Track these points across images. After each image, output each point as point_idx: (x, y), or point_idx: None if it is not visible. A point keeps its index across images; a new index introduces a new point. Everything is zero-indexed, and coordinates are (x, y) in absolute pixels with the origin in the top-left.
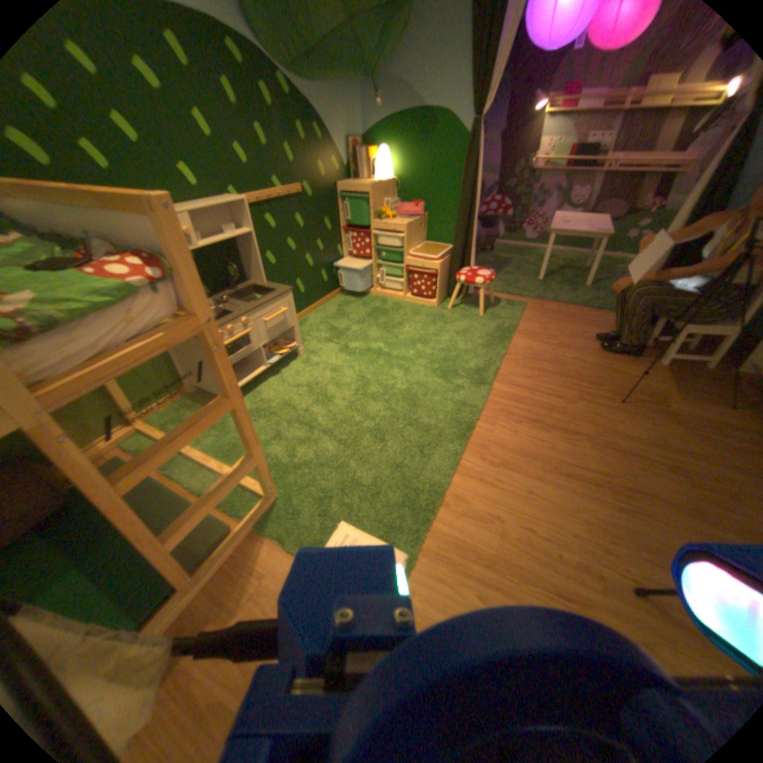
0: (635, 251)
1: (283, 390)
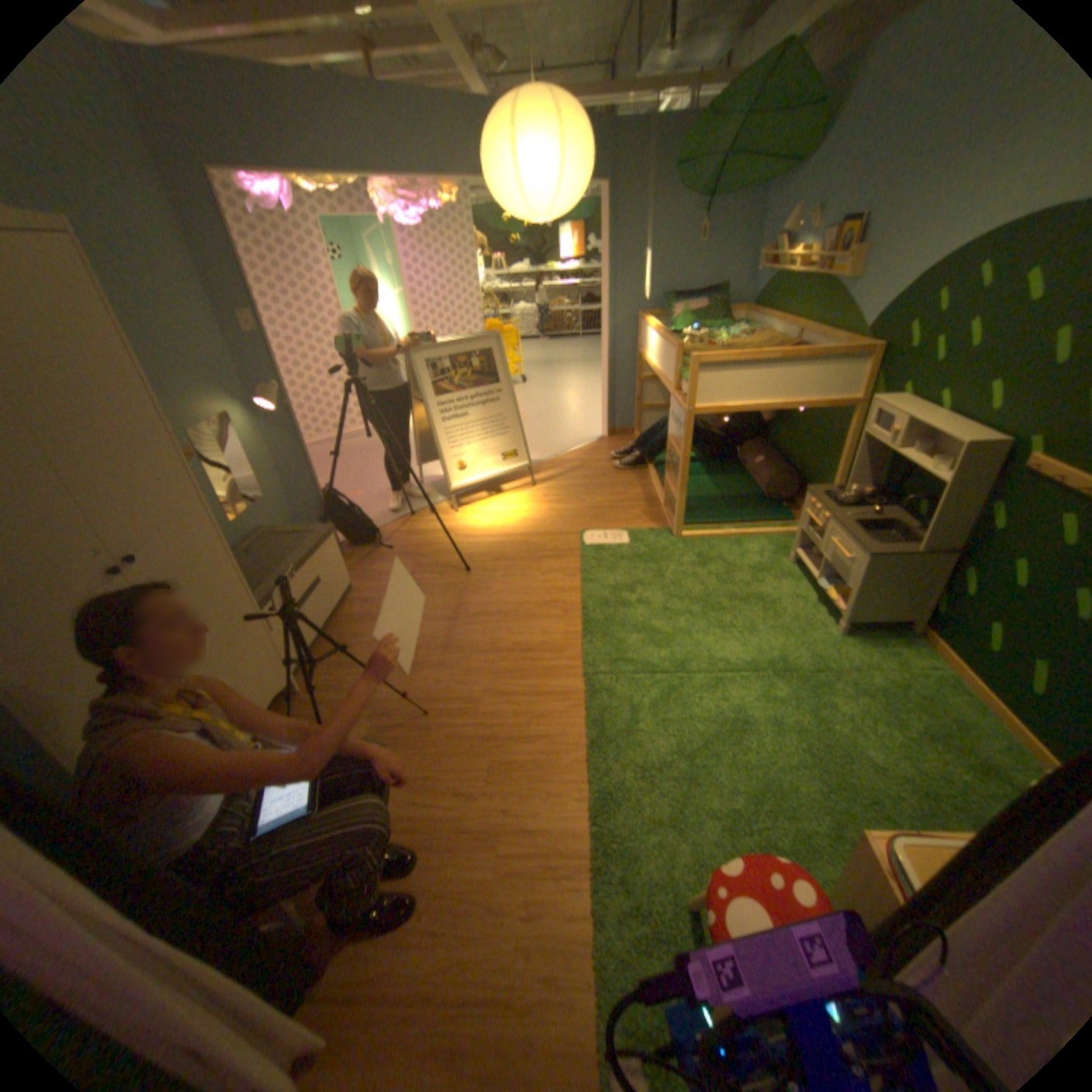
0: None
1: (776, 594)
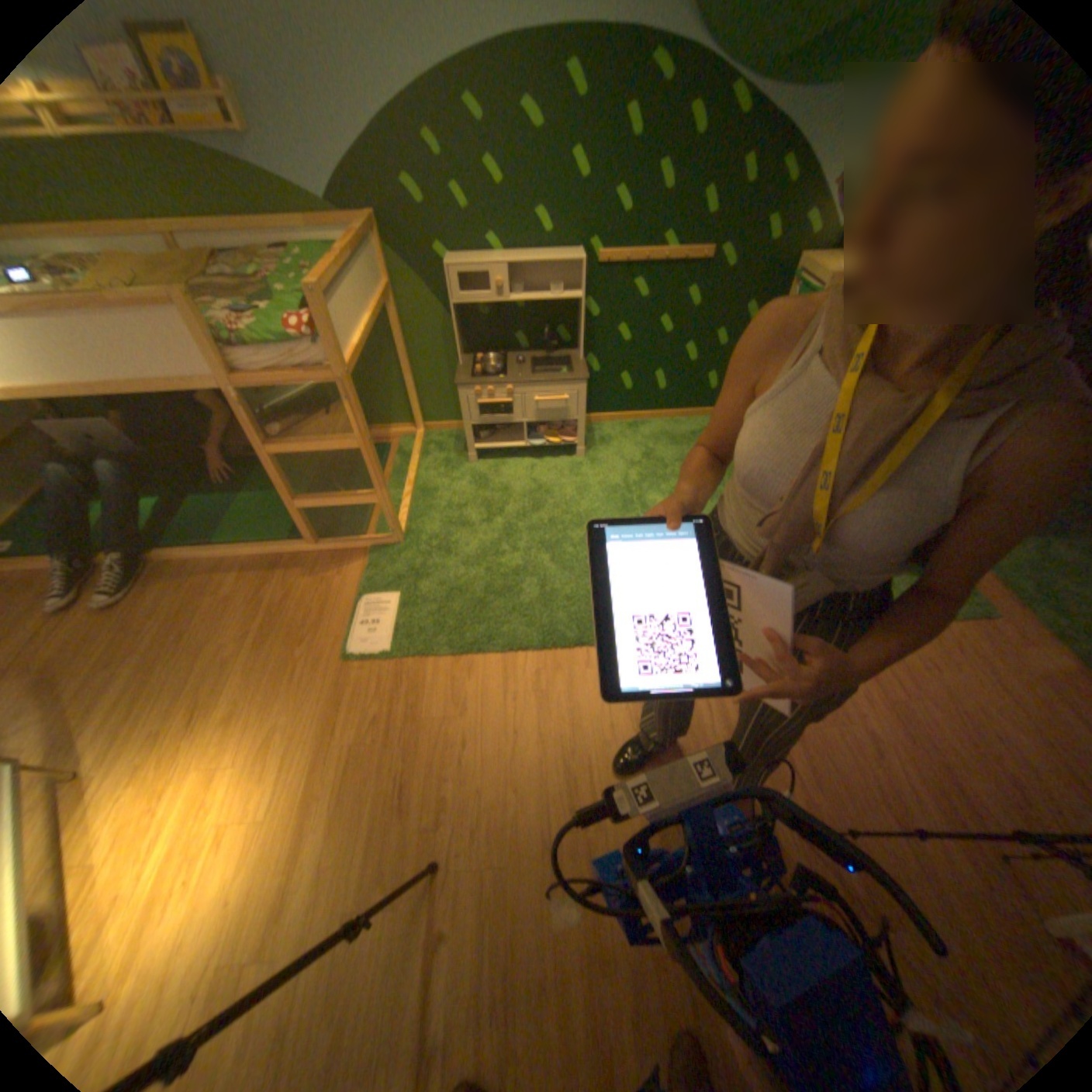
0: None
1: (520, 480)
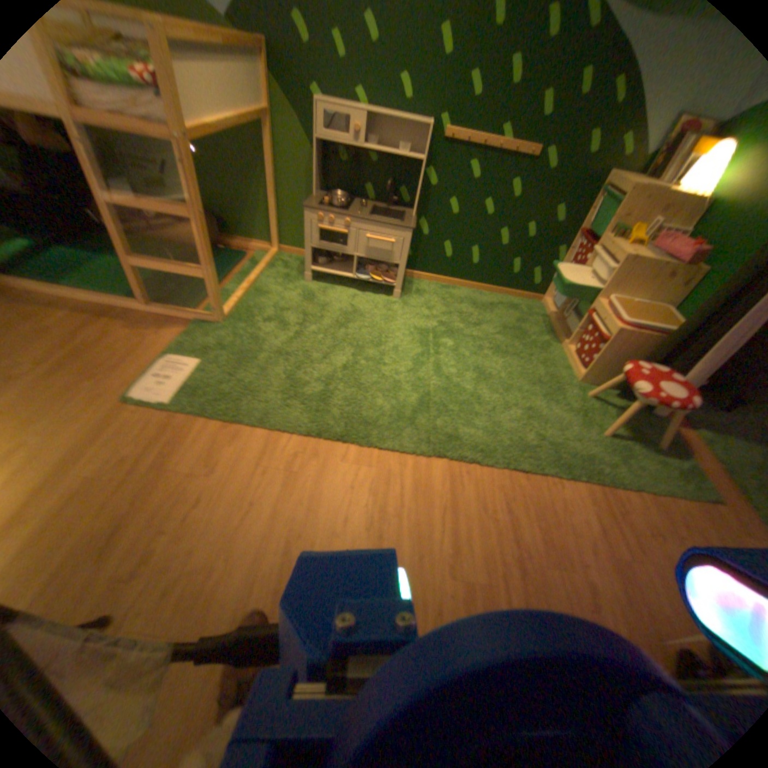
0: None
1: (341, 302)
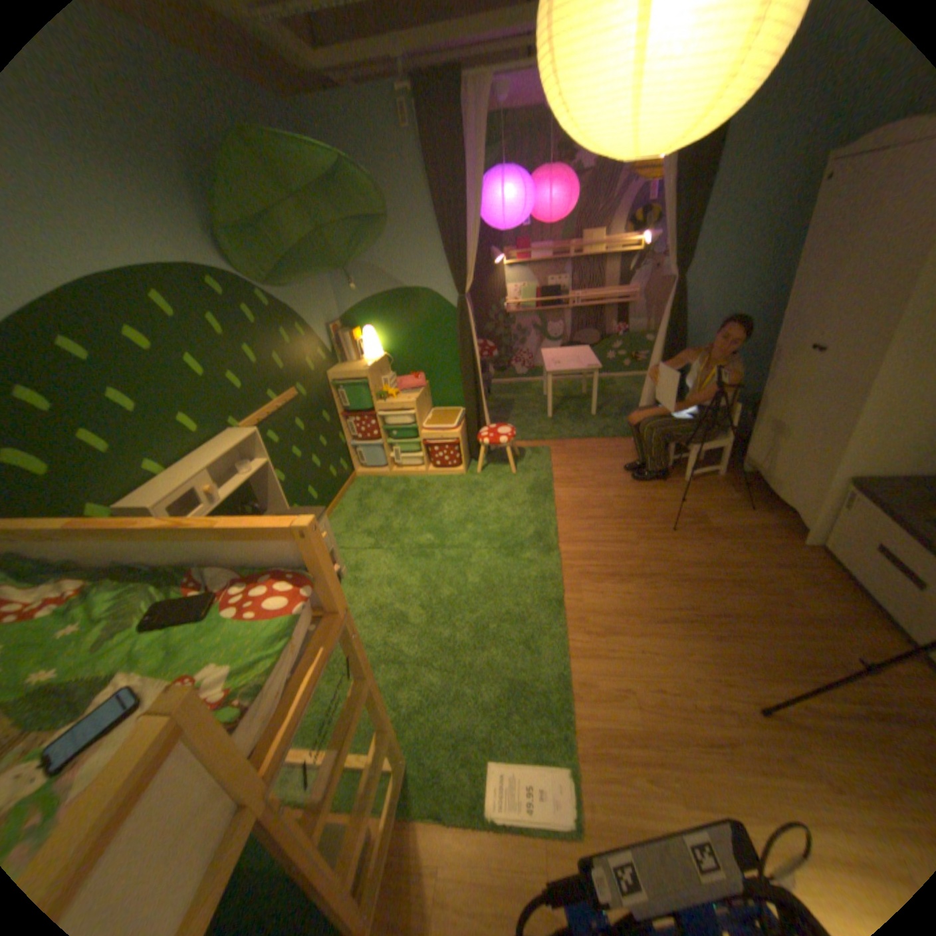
0: (620, 369)
1: None
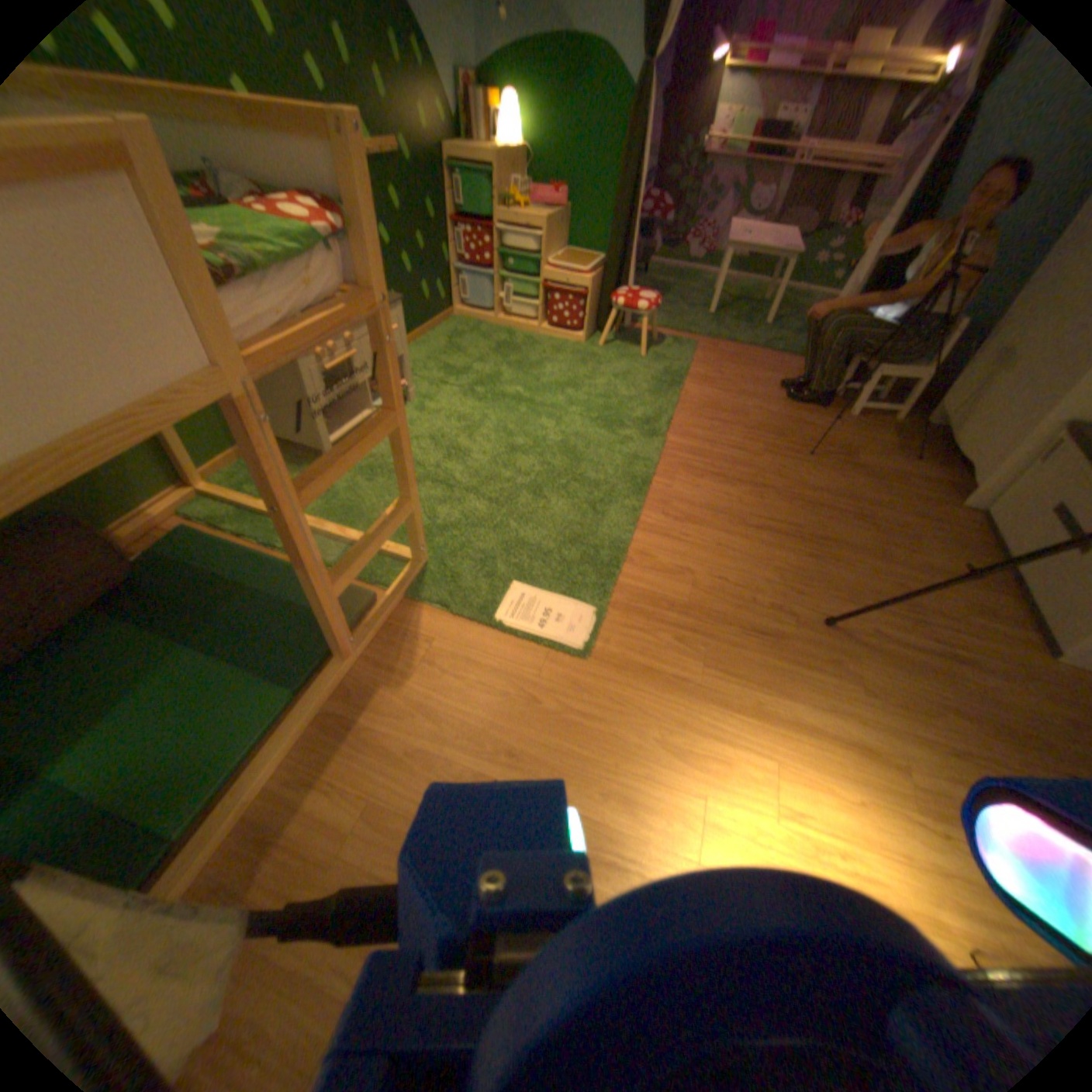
0: (823, 283)
1: None
